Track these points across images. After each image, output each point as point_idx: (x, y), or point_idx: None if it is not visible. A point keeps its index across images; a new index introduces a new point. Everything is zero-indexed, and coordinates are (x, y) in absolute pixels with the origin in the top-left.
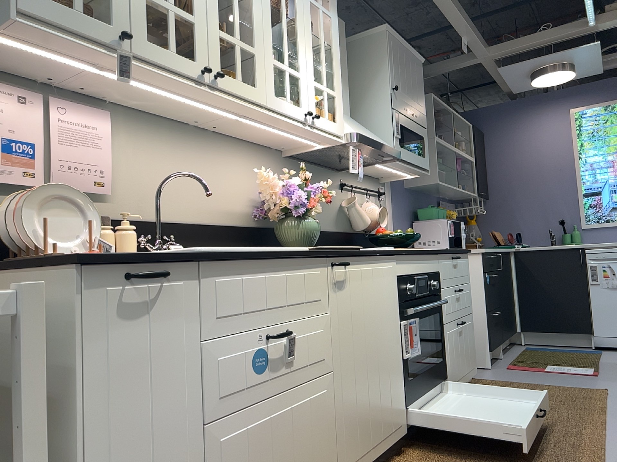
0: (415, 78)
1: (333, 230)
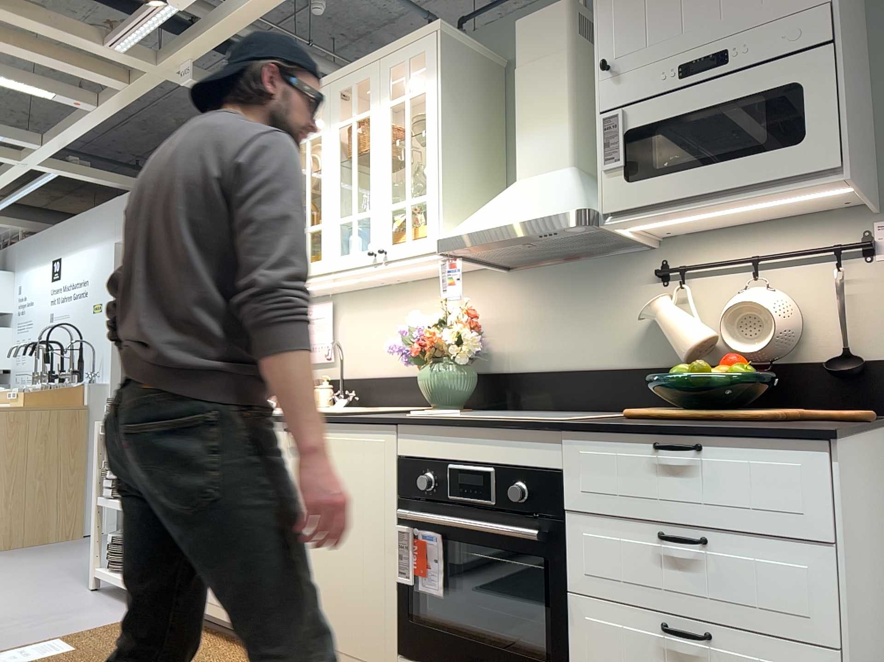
0: None
1: (620, 366)
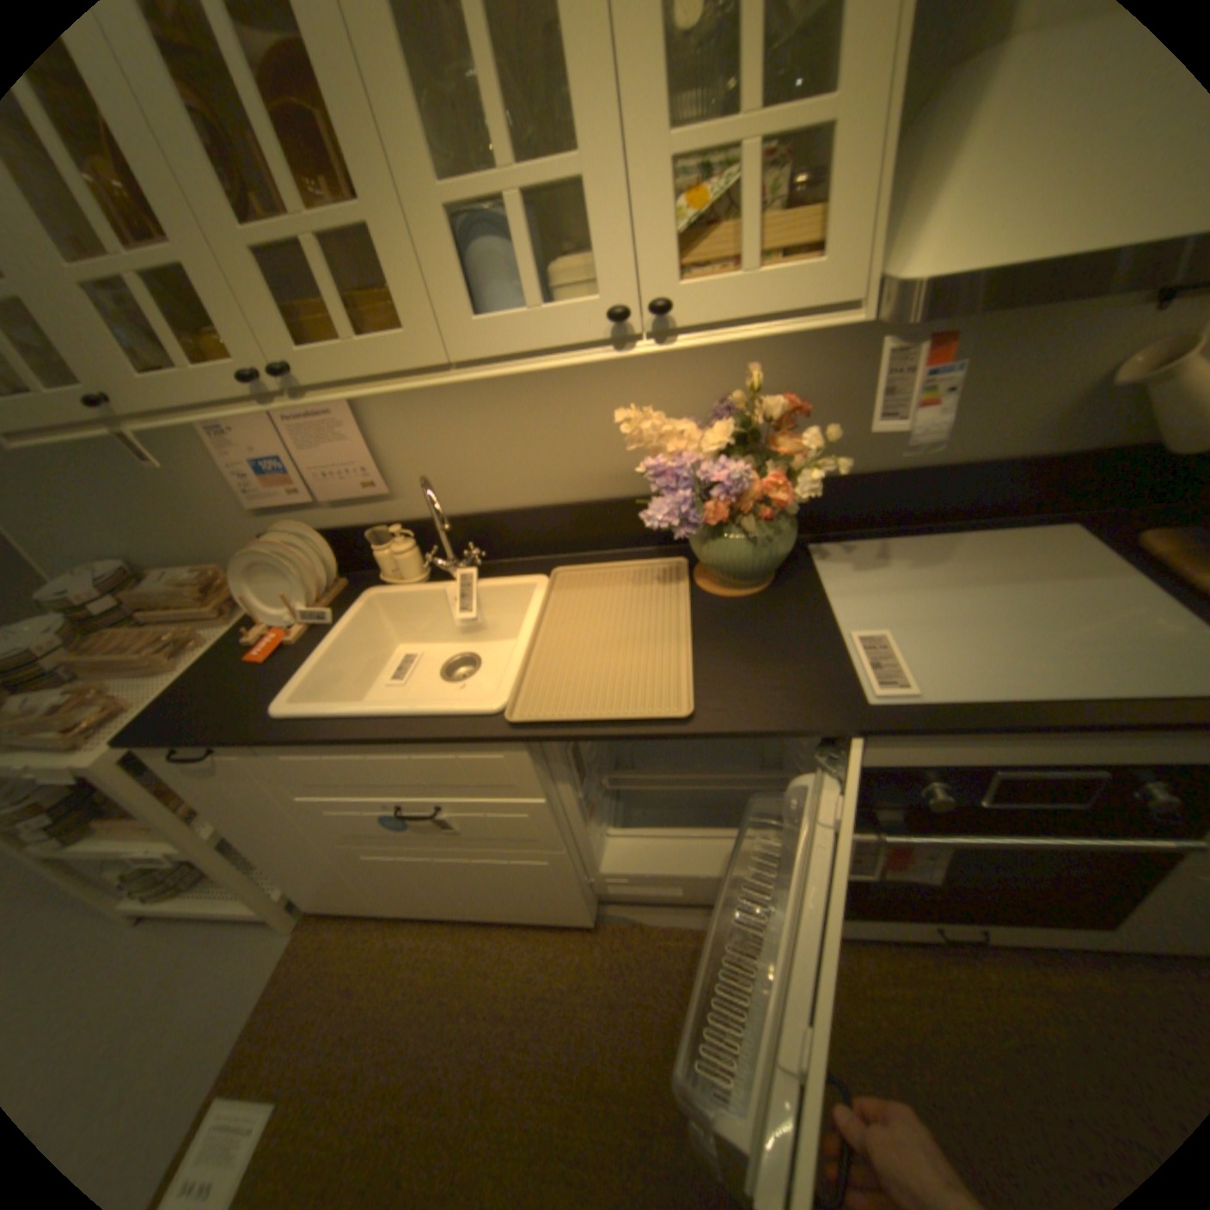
0: None
1: (1021, 455)
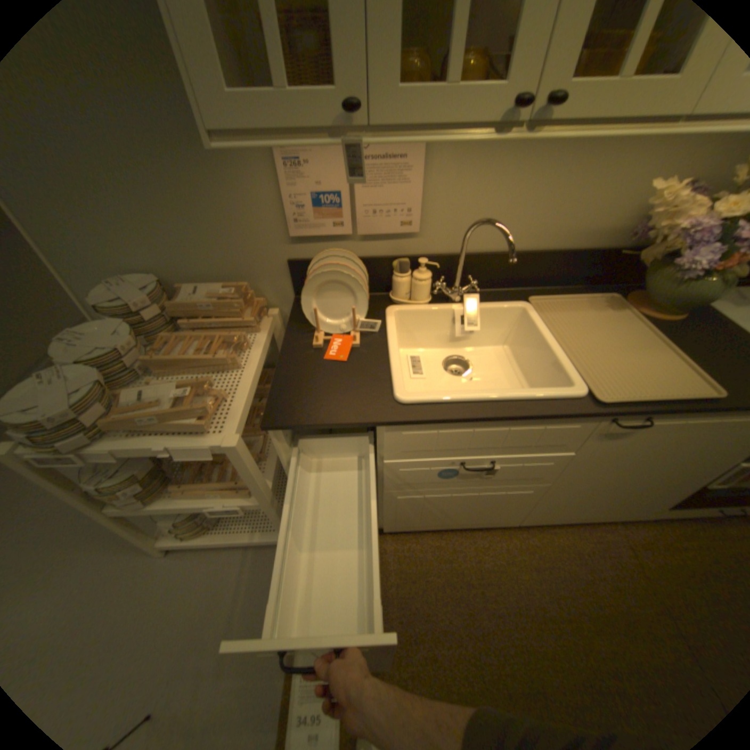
0: None
1: None
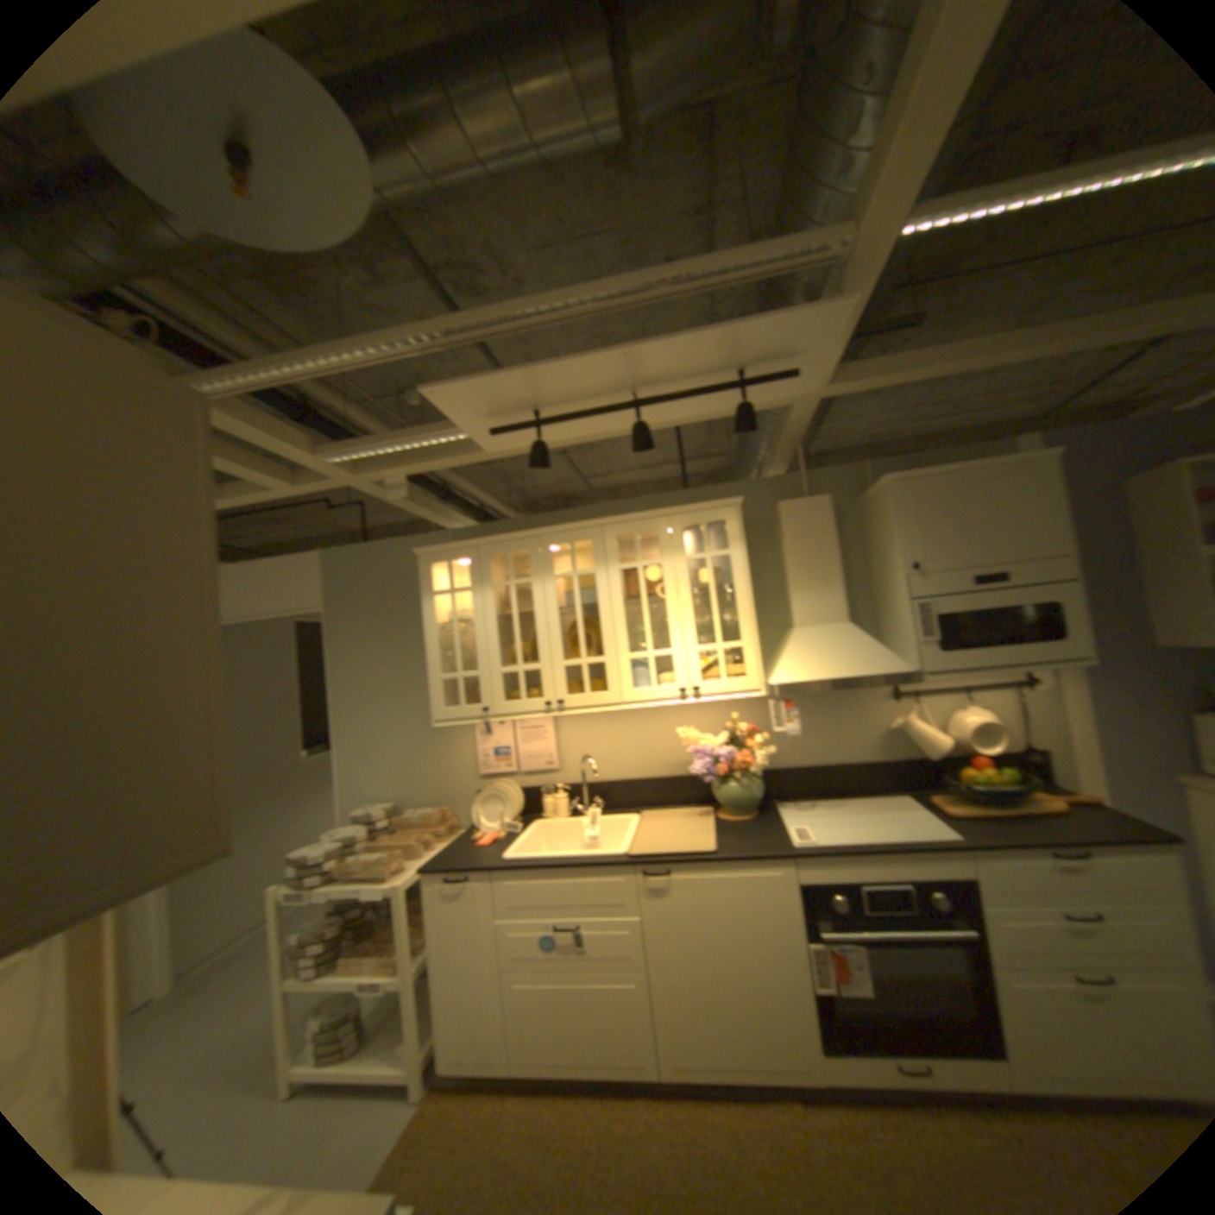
0: (1012, 506)
1: (871, 763)
